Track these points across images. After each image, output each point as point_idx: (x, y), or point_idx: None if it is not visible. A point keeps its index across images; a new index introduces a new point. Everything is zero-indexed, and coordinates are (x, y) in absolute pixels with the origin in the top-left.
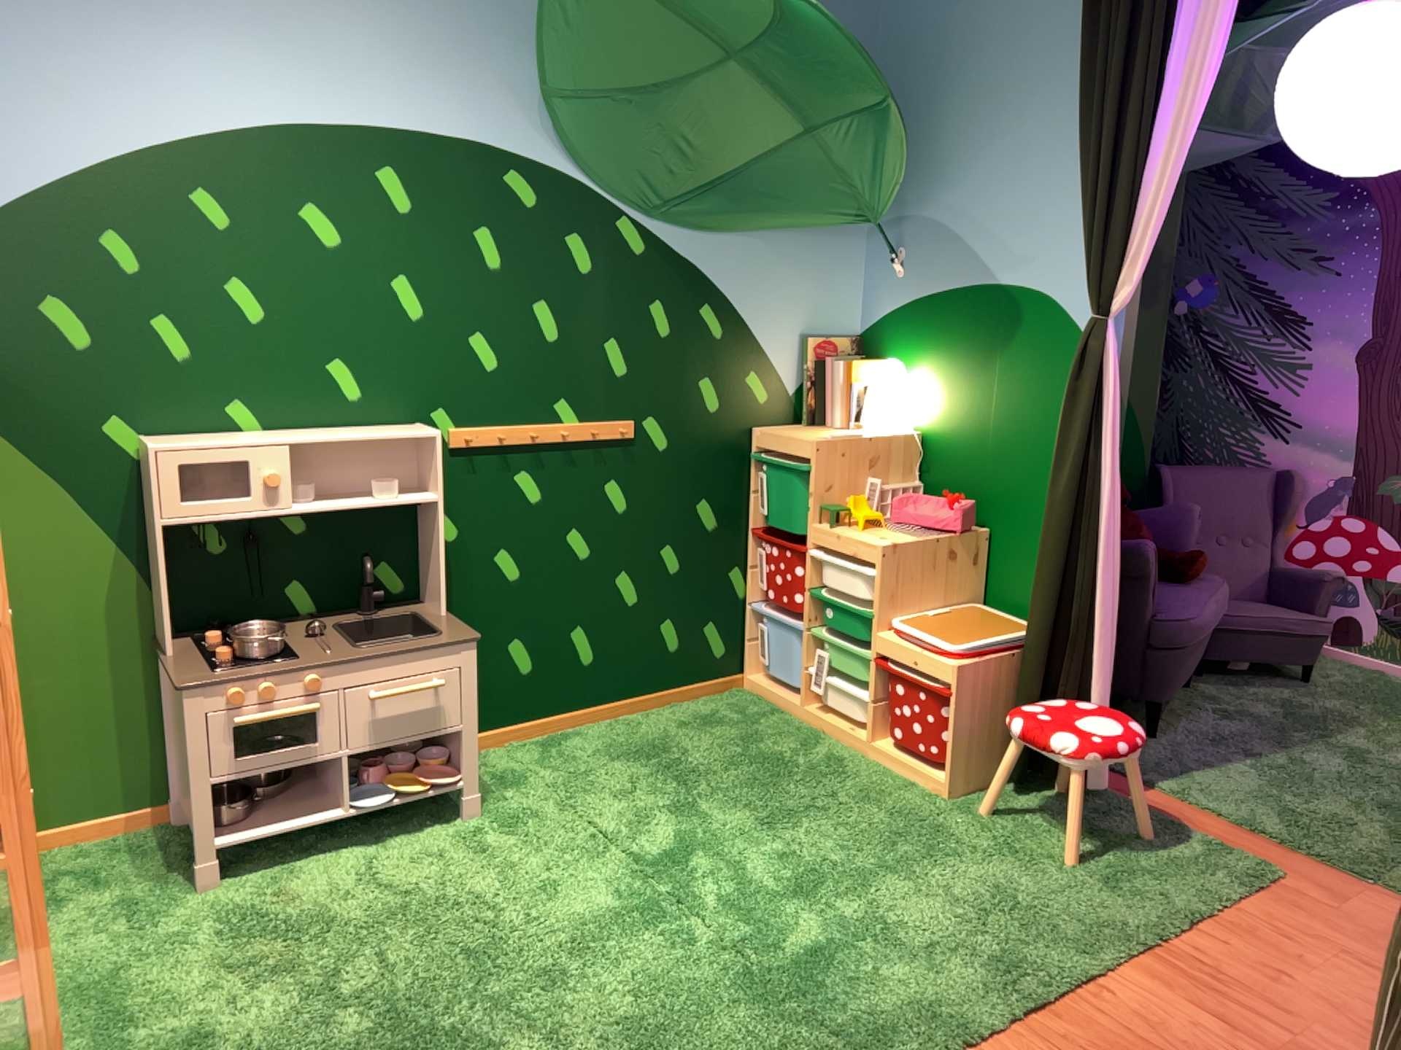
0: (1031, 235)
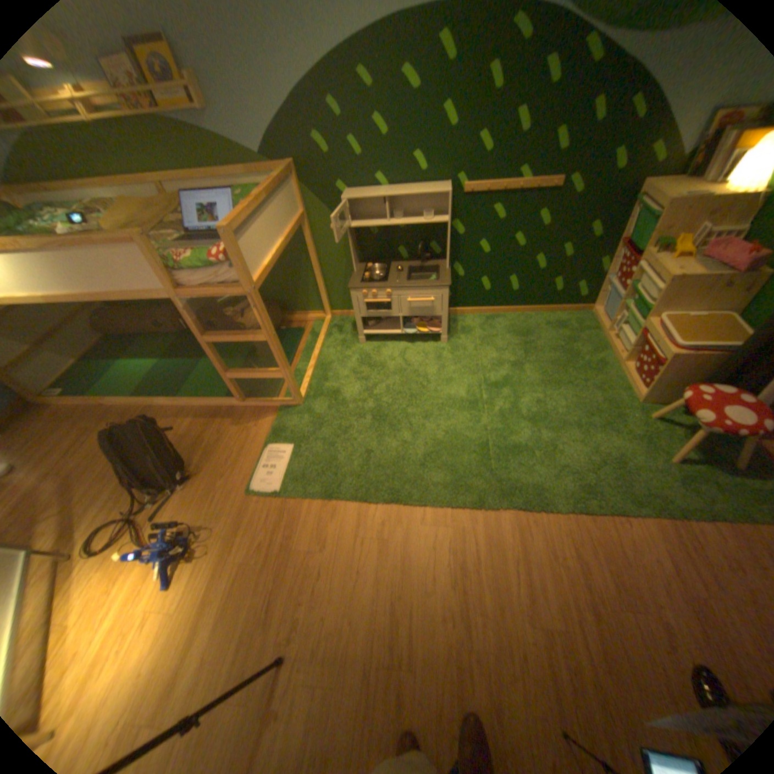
0: None
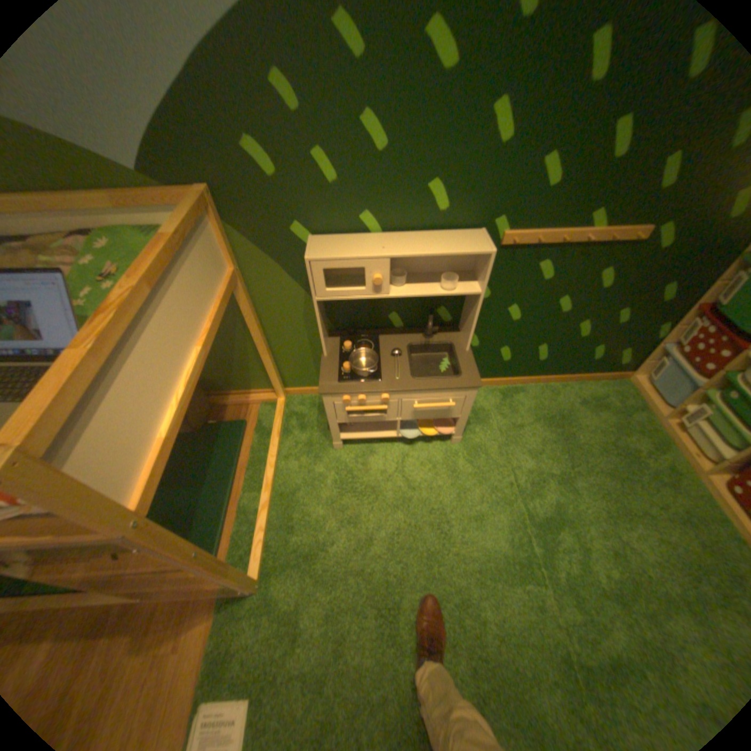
0: None
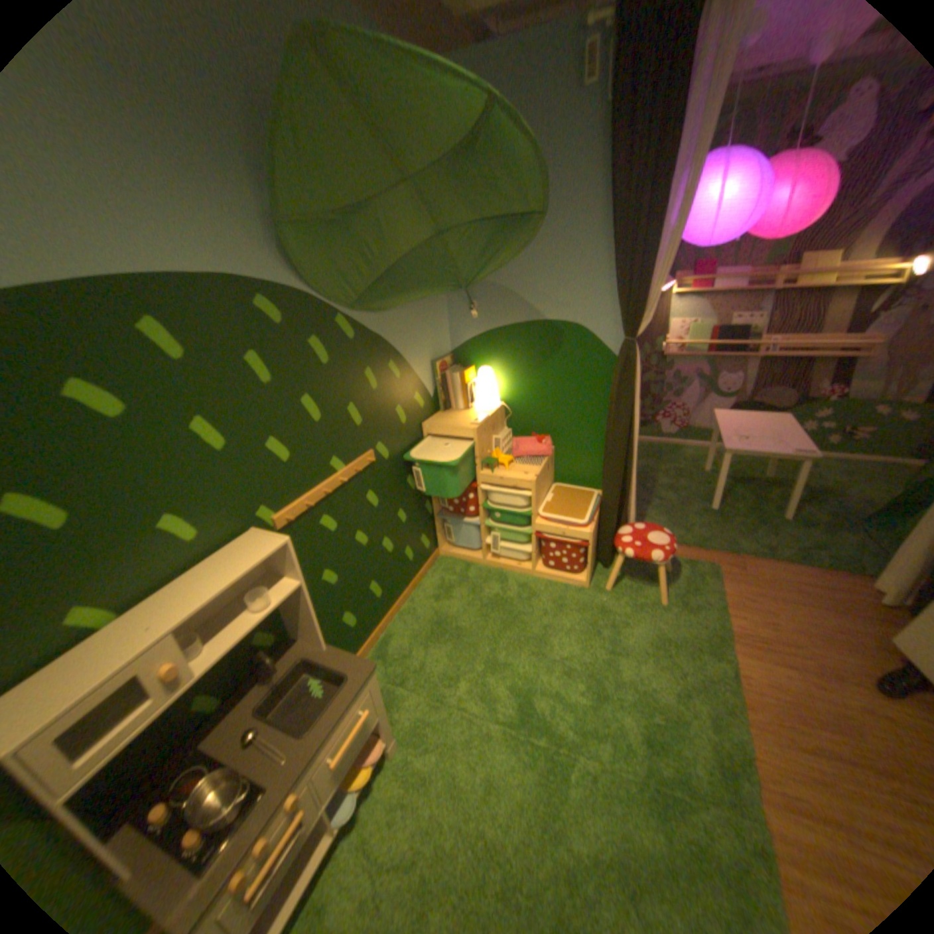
0: (566, 292)
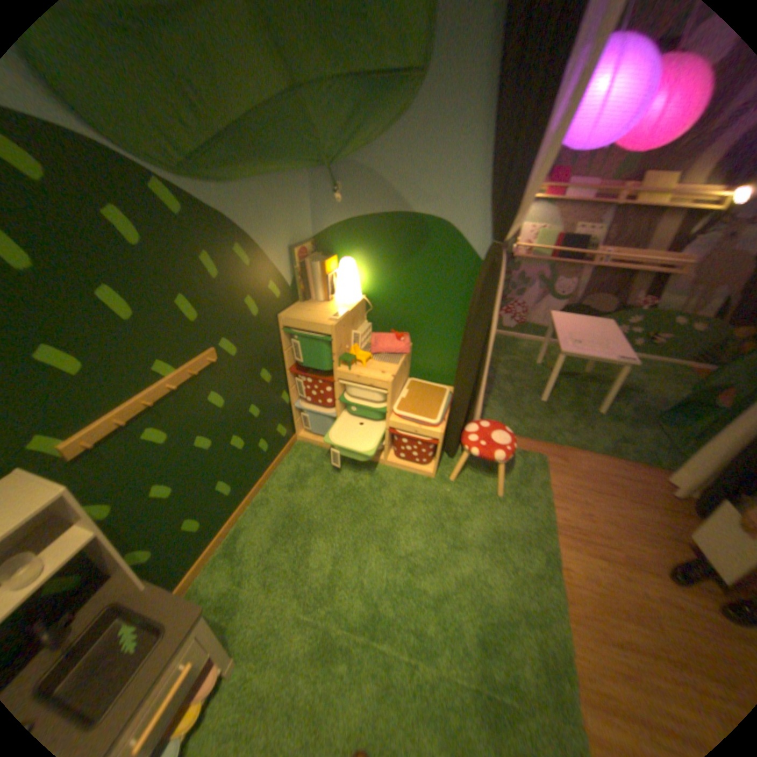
0: (437, 183)
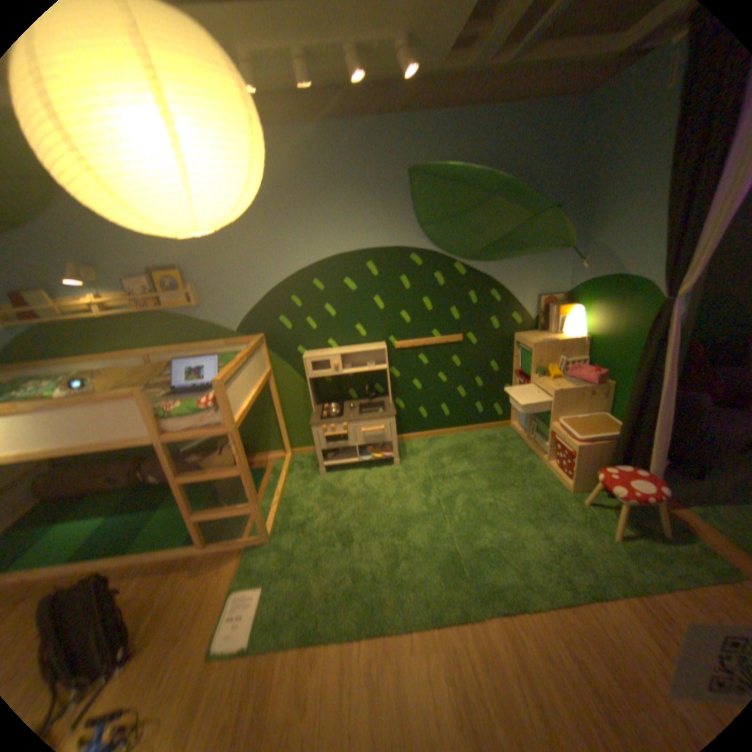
0: (646, 252)
